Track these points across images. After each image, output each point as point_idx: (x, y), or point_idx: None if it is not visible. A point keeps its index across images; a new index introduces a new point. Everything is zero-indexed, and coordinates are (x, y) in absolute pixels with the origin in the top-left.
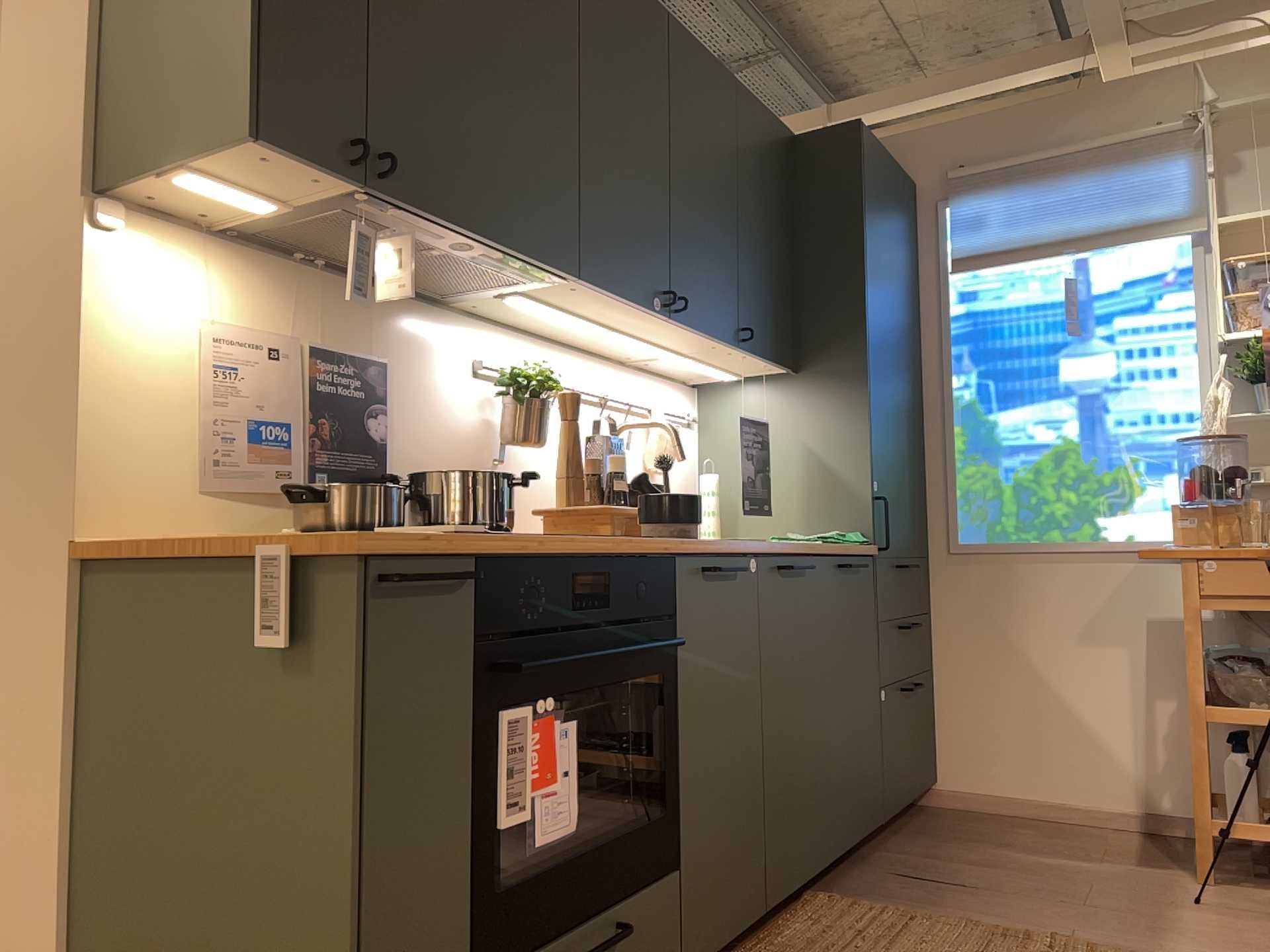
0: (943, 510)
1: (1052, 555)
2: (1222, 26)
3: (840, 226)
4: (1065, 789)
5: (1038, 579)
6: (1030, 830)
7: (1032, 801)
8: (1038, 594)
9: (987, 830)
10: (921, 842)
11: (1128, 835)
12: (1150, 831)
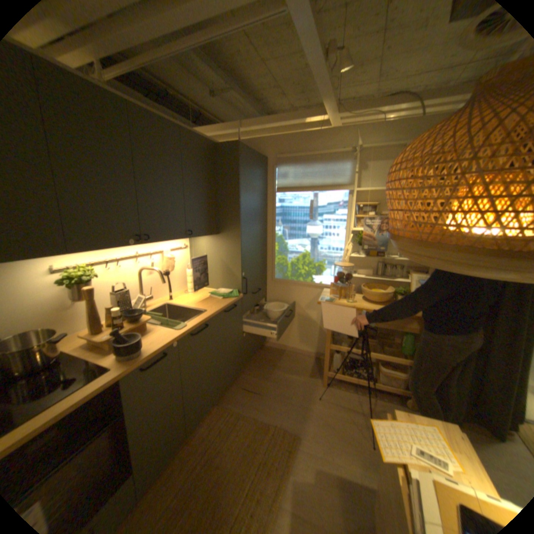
0: (271, 268)
1: (300, 285)
2: (370, 112)
3: (231, 183)
4: (297, 345)
5: (295, 291)
6: (286, 359)
7: (289, 347)
8: (295, 295)
9: (275, 360)
10: (255, 368)
11: (311, 360)
12: (317, 358)
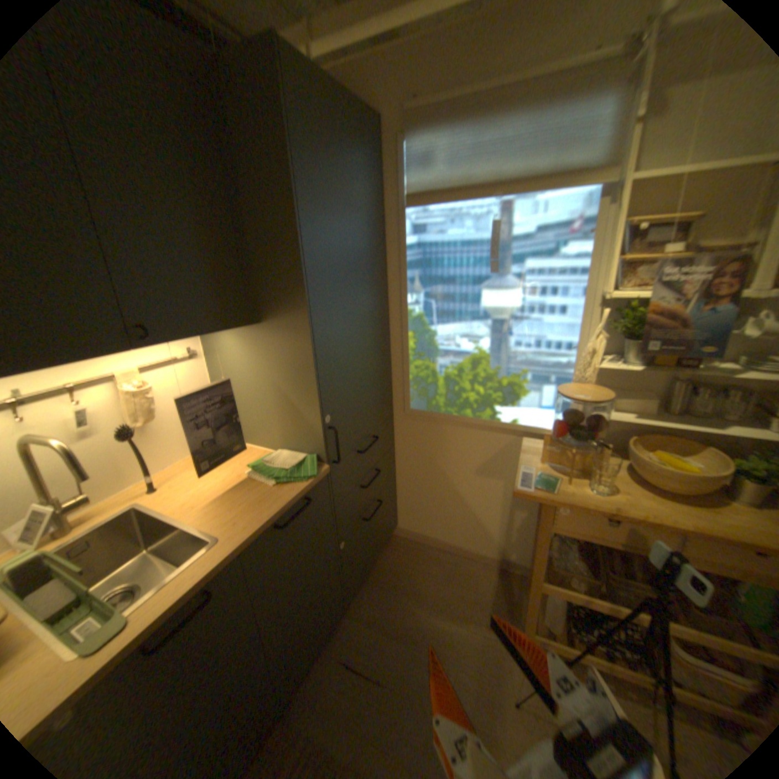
0: (401, 386)
1: (465, 424)
2: None
3: (272, 178)
4: (461, 542)
5: (455, 436)
6: (438, 572)
7: (444, 544)
8: (455, 445)
9: (414, 575)
10: (373, 598)
11: (490, 575)
12: (502, 571)
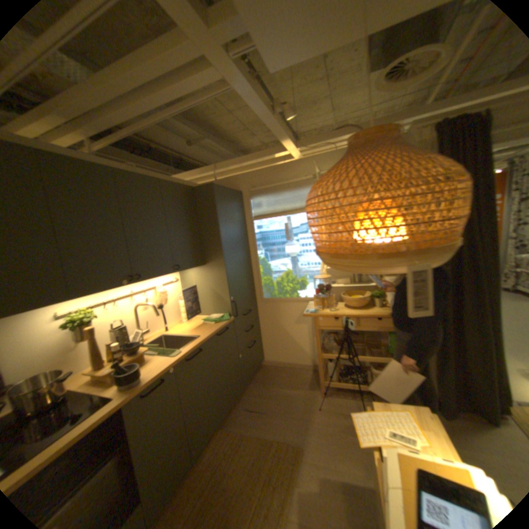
0: (259, 289)
1: (287, 301)
2: (322, 145)
3: (211, 219)
4: (294, 360)
5: (284, 308)
6: (285, 375)
7: (287, 364)
8: (285, 311)
9: (274, 378)
10: (256, 388)
11: (309, 373)
12: (315, 371)
